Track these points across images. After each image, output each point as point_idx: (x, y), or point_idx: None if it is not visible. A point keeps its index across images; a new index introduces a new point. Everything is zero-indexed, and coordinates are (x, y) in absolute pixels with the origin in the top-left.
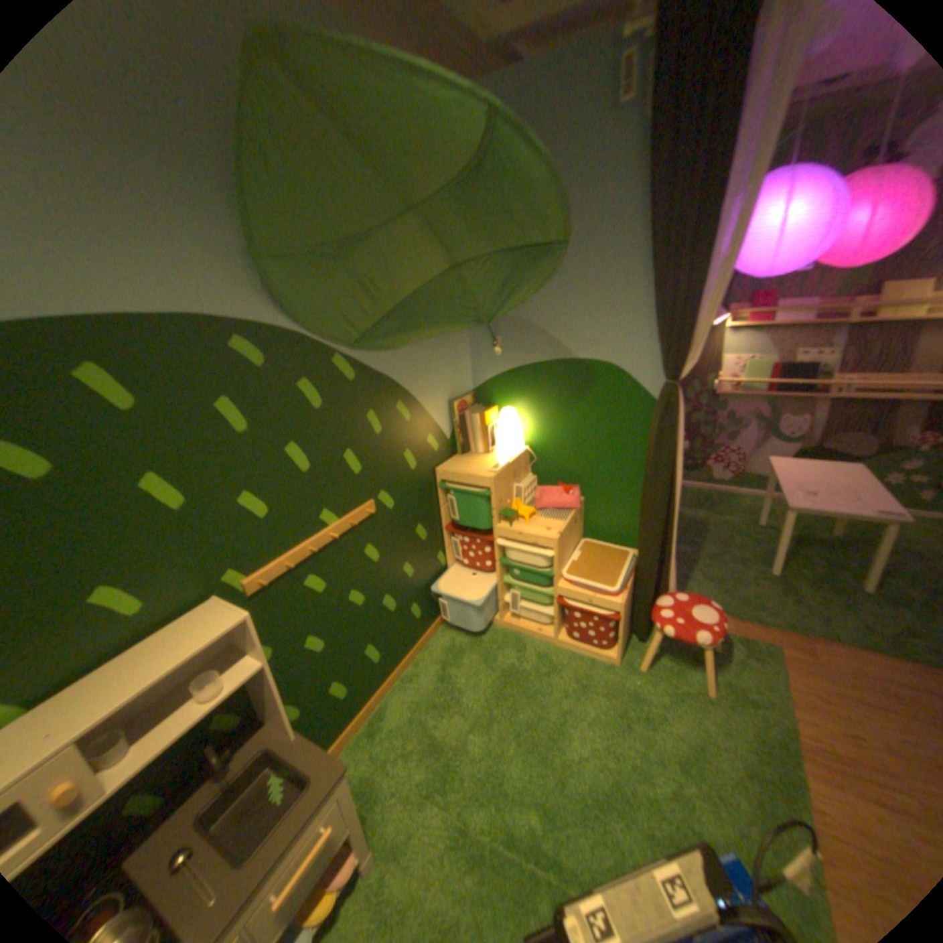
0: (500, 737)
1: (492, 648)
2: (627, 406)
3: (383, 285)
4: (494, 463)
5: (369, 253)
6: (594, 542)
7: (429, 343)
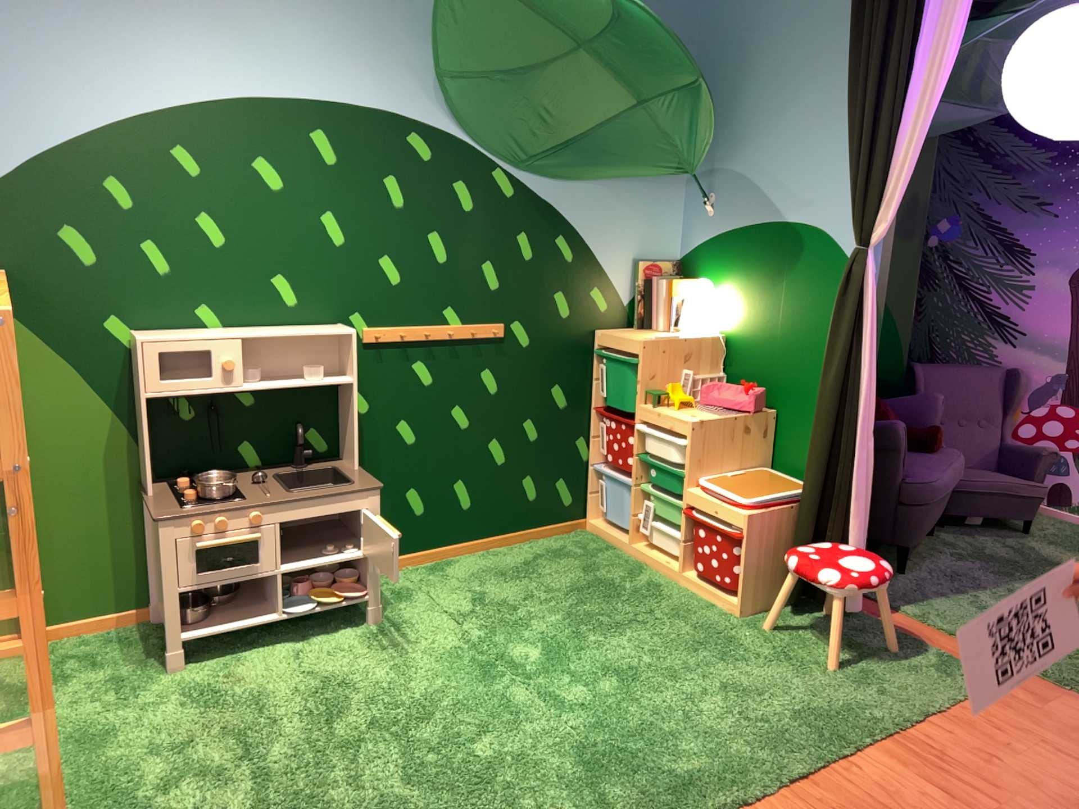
0: (551, 606)
1: (600, 561)
2: (825, 287)
3: (557, 118)
4: (662, 337)
5: (541, 88)
6: (771, 471)
7: (616, 189)
